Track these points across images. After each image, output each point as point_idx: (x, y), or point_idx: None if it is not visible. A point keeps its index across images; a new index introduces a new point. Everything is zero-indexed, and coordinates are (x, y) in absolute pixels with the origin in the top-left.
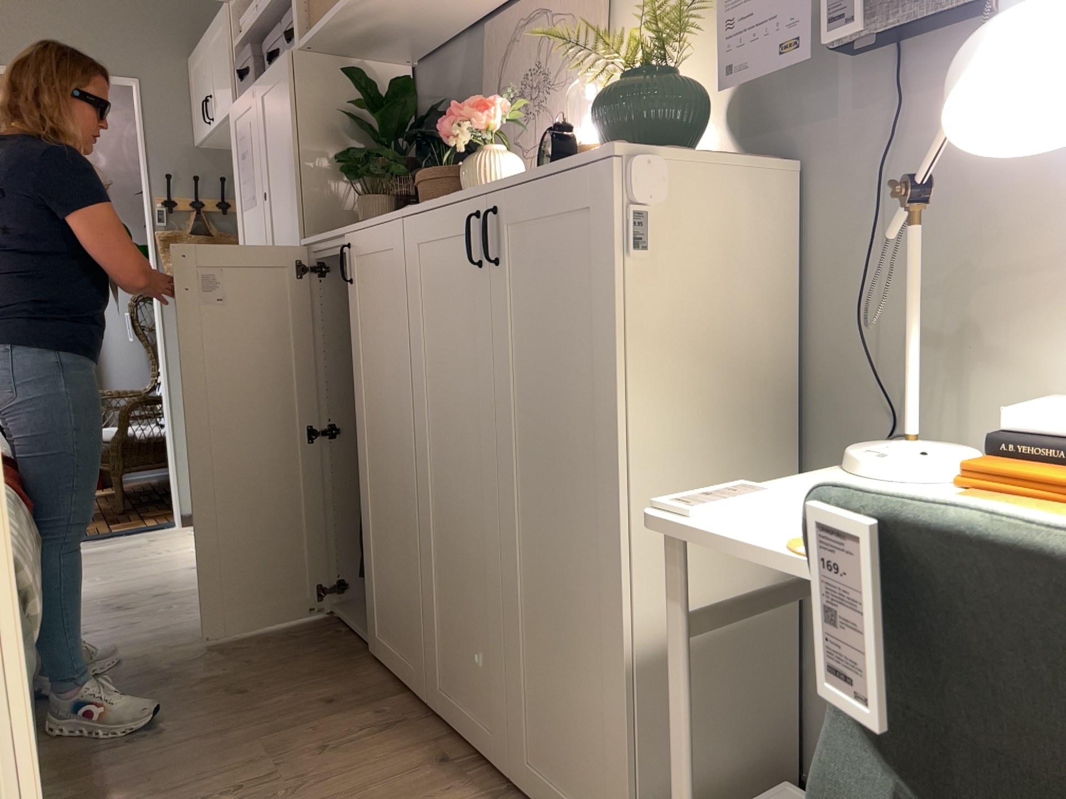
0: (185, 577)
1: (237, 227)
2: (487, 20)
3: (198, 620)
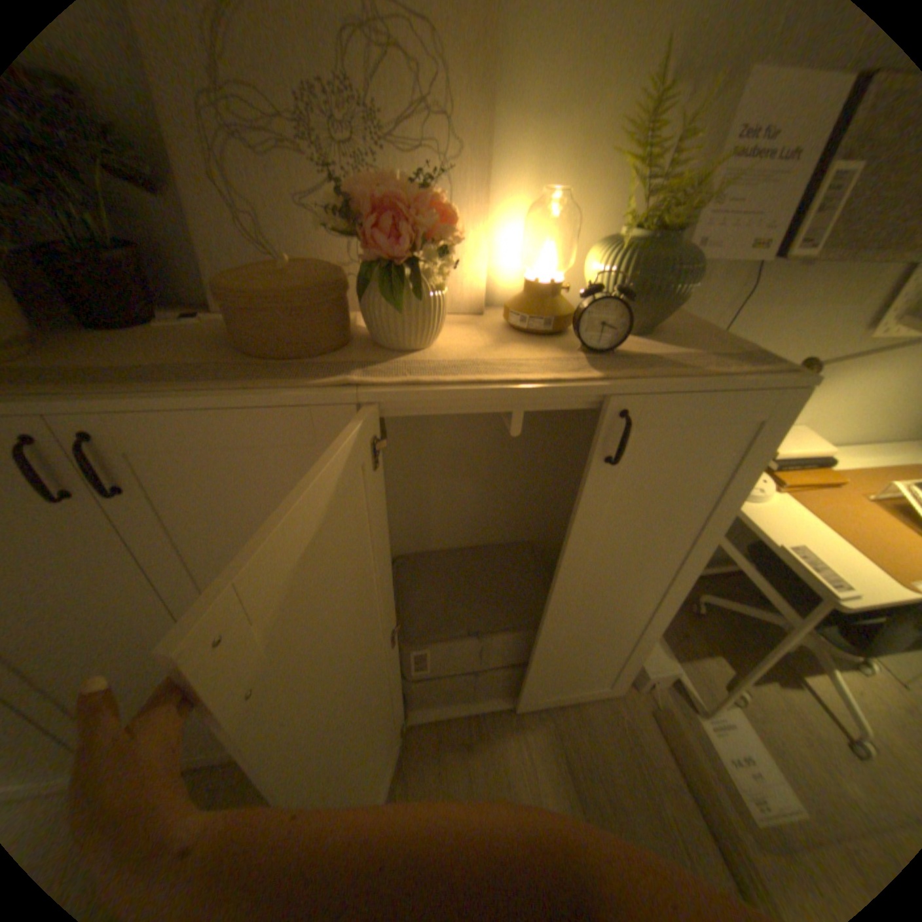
0: None
1: None
2: None
3: None
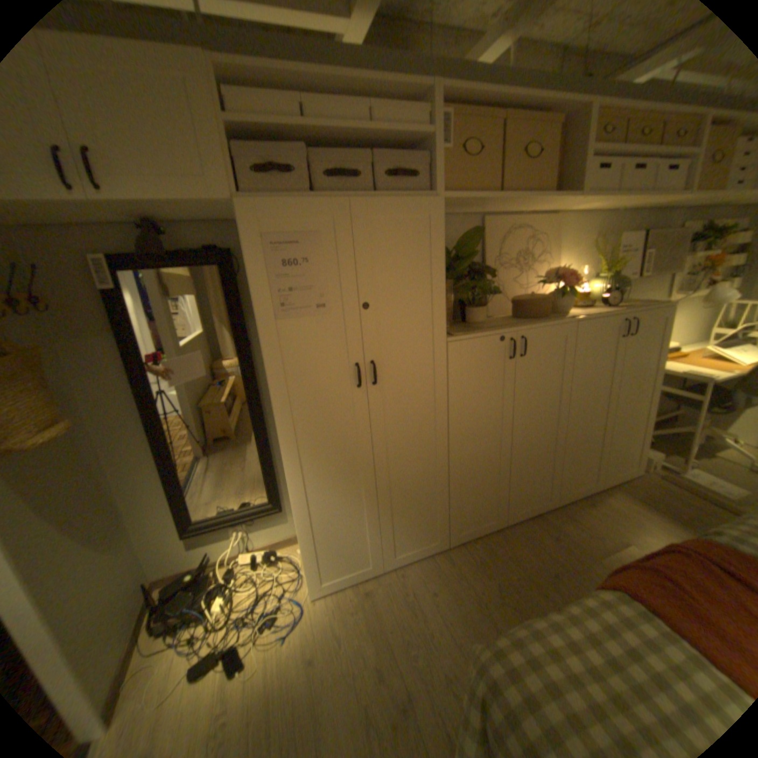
0: (336, 664)
1: (266, 335)
2: (486, 215)
3: (445, 625)
